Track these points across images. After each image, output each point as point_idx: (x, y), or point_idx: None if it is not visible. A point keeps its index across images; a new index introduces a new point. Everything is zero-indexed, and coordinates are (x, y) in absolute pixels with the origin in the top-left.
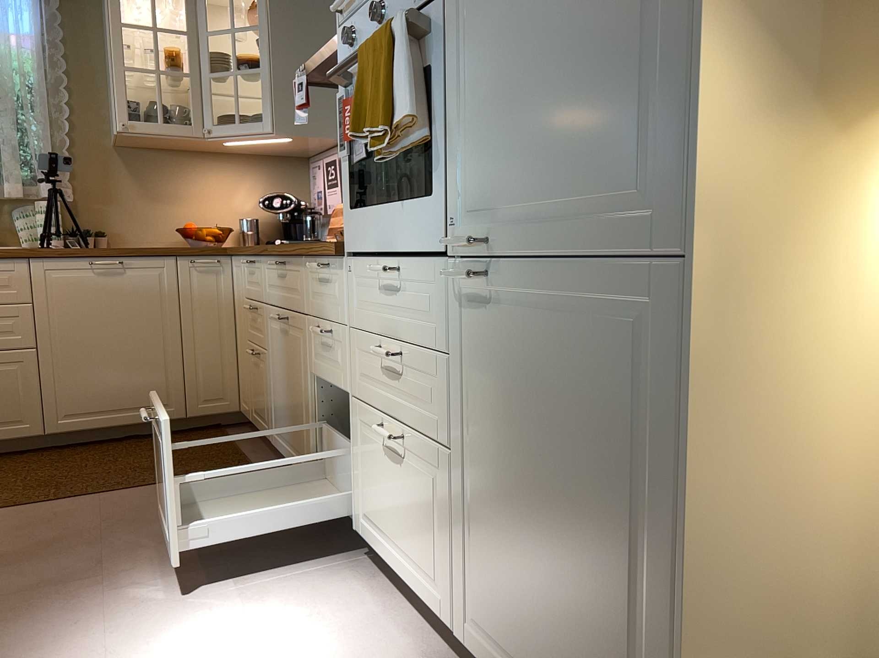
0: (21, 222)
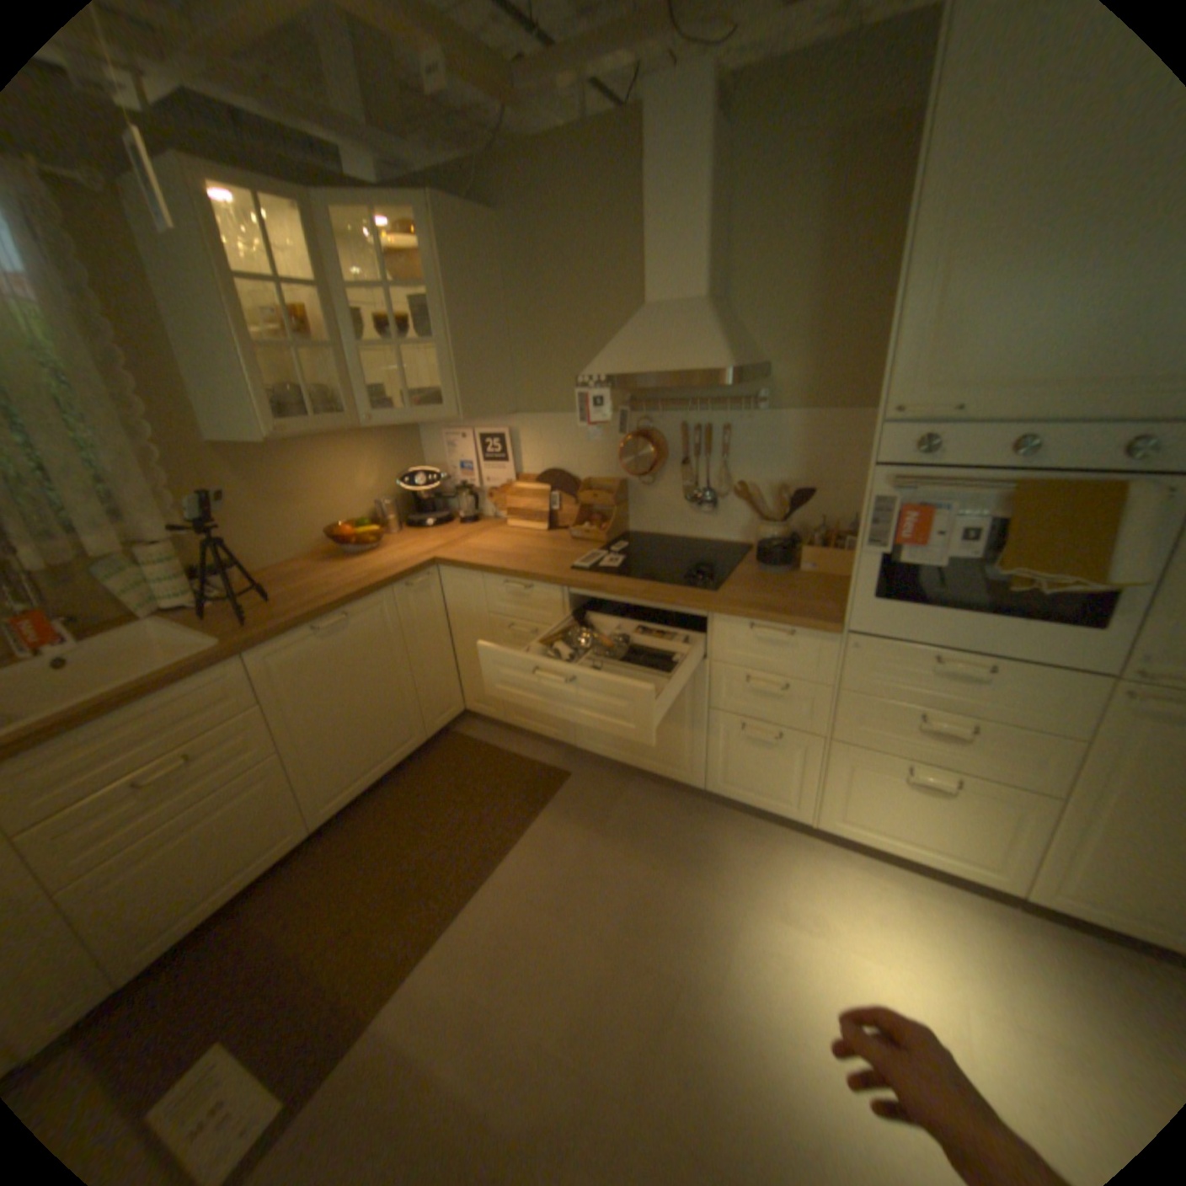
0: (115, 583)
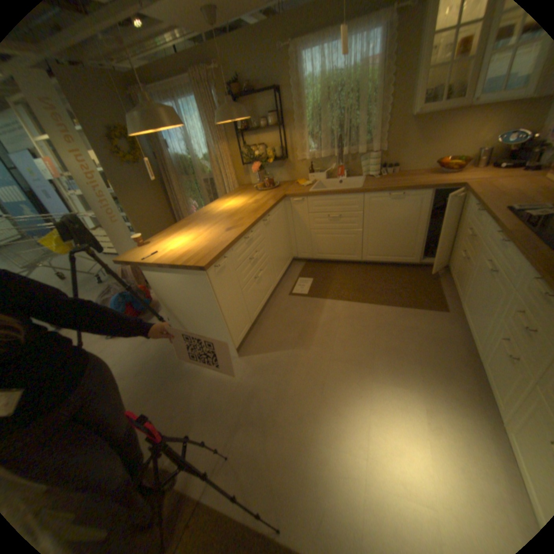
0: (363, 162)
